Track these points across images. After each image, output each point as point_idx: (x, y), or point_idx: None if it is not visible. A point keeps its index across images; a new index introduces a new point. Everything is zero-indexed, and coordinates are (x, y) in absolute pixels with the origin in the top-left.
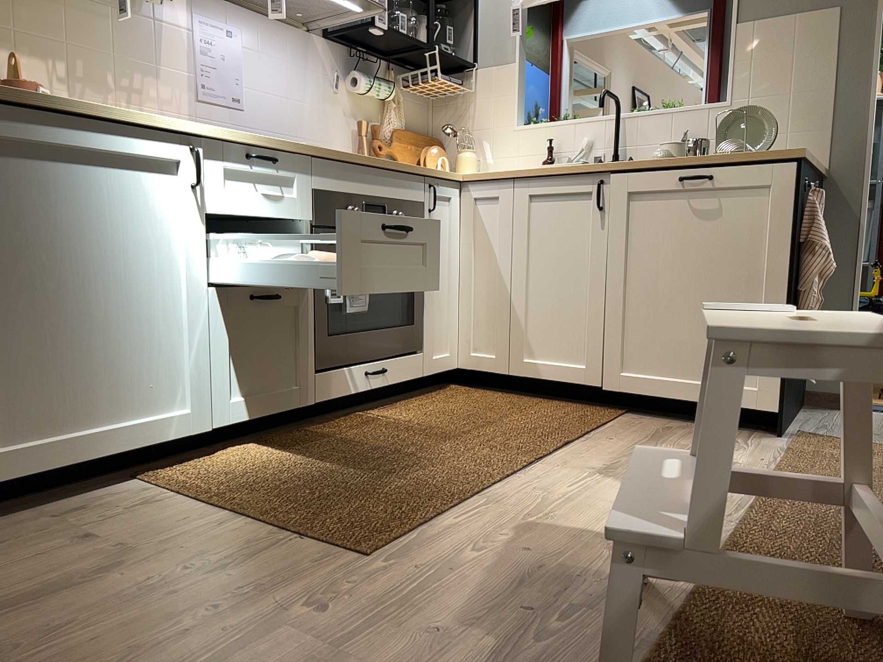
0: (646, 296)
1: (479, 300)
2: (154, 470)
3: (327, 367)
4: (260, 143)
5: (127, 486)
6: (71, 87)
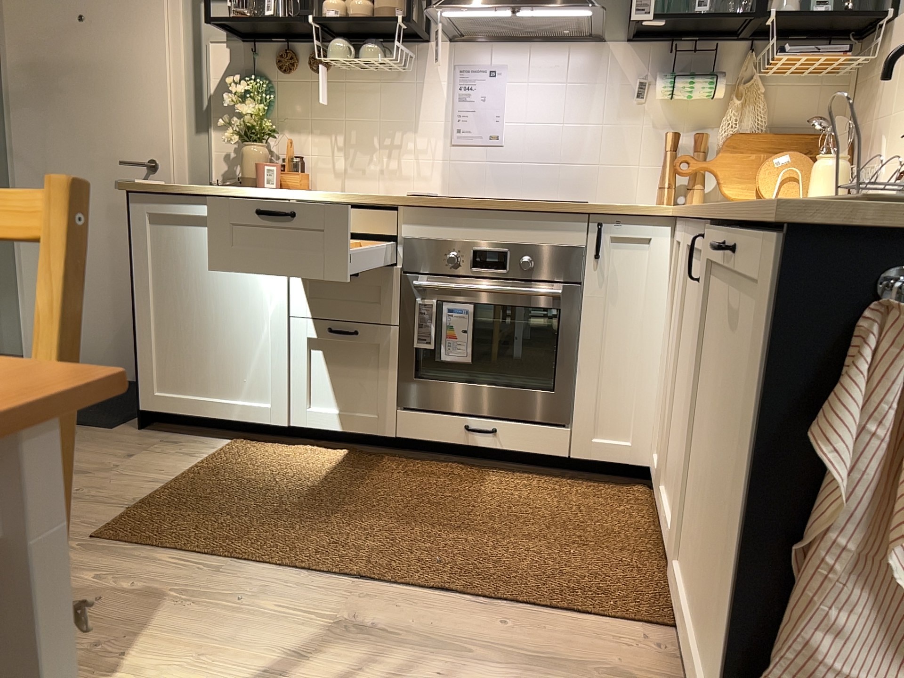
0: (705, 458)
1: (667, 388)
2: (254, 440)
3: (426, 410)
4: (336, 198)
5: (212, 442)
6: (334, 151)
